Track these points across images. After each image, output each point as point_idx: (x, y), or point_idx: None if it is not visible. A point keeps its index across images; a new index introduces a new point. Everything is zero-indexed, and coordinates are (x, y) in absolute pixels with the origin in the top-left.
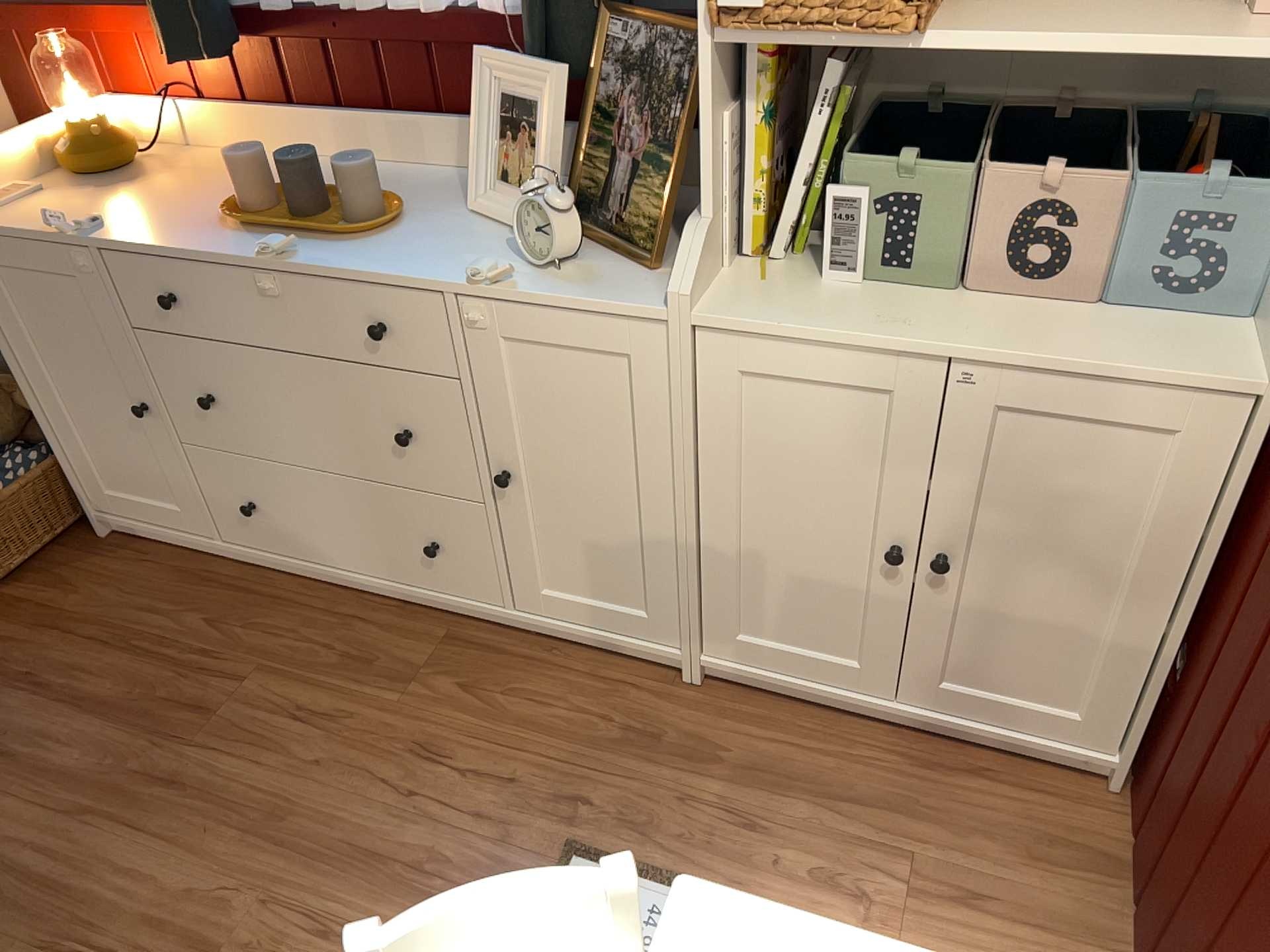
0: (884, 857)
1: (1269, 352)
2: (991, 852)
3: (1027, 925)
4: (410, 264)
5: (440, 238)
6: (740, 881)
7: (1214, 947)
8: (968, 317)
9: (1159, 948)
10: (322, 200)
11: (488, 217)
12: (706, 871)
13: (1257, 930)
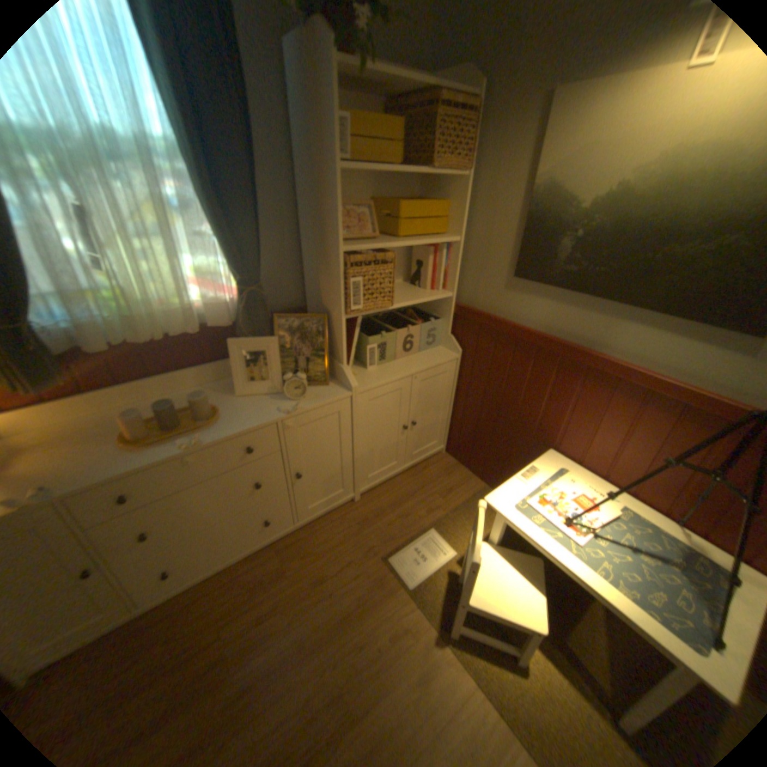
0: (431, 498)
1: (451, 351)
2: (442, 481)
3: (460, 487)
4: (254, 420)
5: (245, 409)
6: (418, 528)
7: (503, 456)
8: (404, 366)
9: (483, 470)
10: (165, 420)
11: (248, 396)
12: (411, 533)
13: (515, 444)
